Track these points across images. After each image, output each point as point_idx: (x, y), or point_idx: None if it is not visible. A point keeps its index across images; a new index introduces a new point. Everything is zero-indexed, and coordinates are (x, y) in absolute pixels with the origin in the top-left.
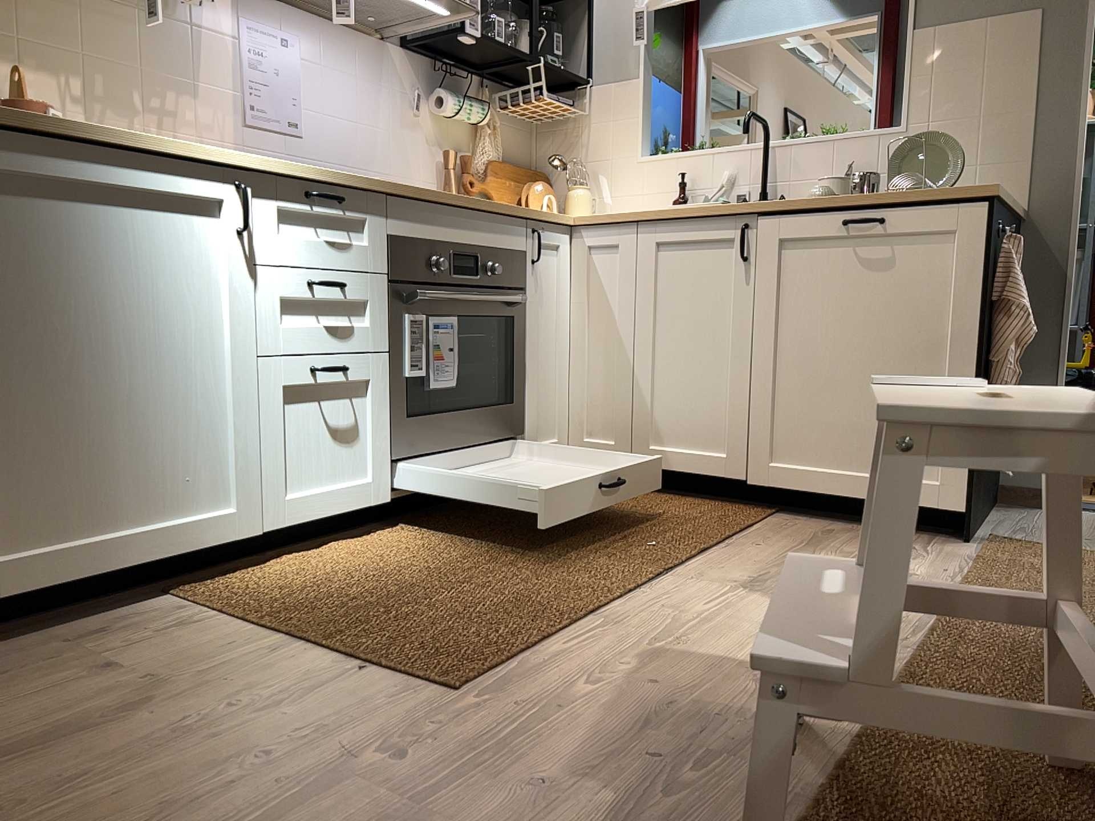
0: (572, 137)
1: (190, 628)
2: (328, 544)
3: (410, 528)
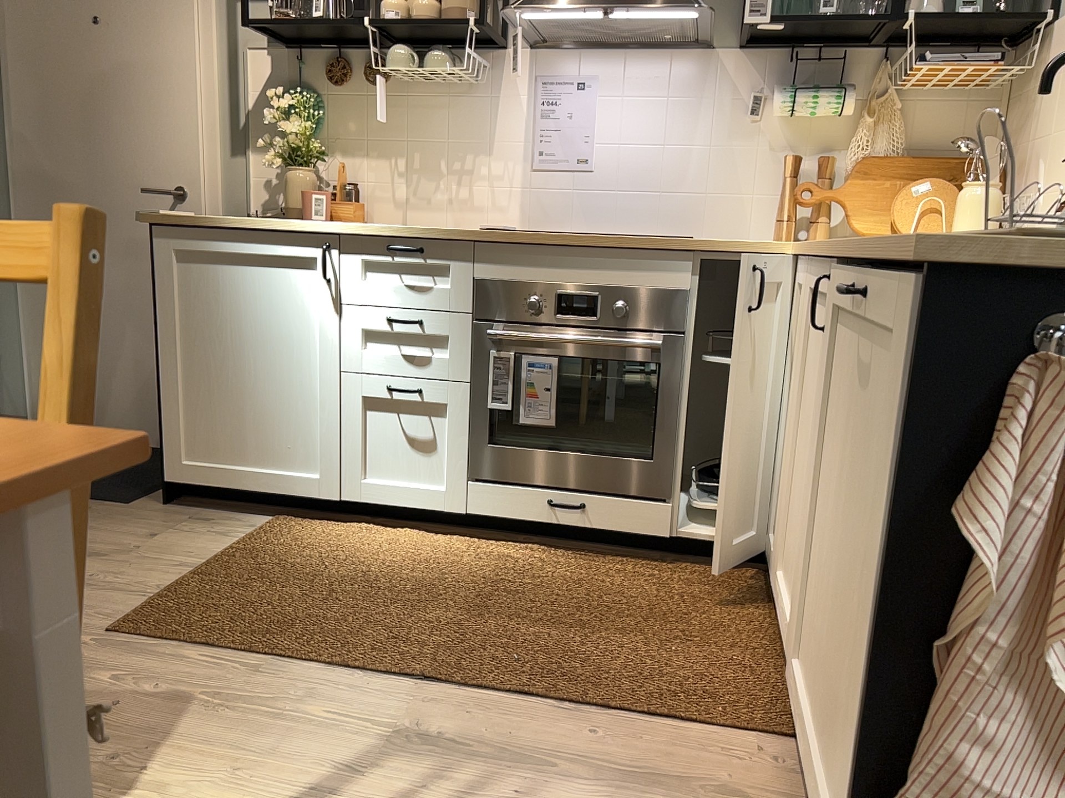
0: (1029, 103)
1: (206, 537)
2: (415, 531)
3: (490, 547)
